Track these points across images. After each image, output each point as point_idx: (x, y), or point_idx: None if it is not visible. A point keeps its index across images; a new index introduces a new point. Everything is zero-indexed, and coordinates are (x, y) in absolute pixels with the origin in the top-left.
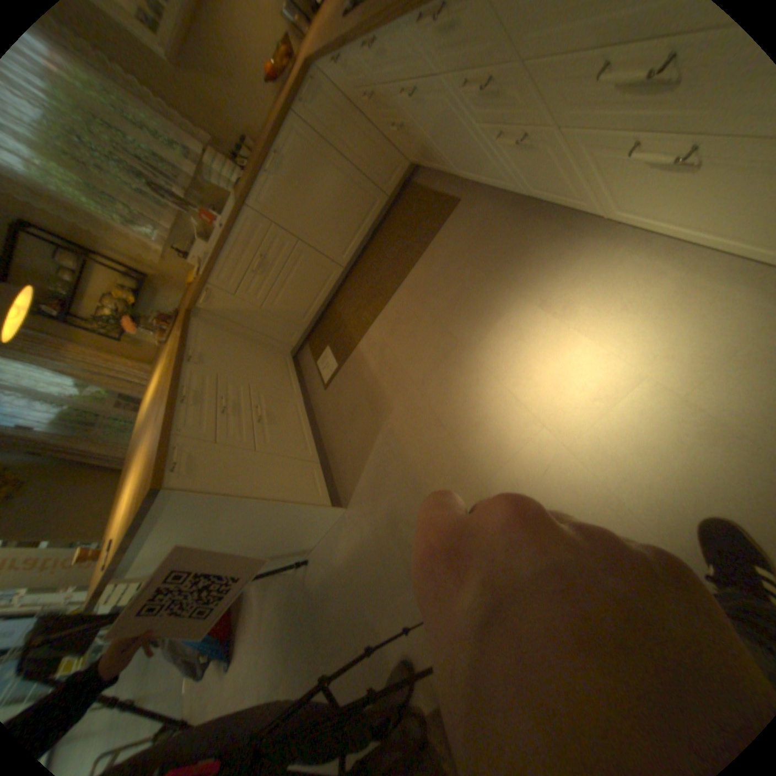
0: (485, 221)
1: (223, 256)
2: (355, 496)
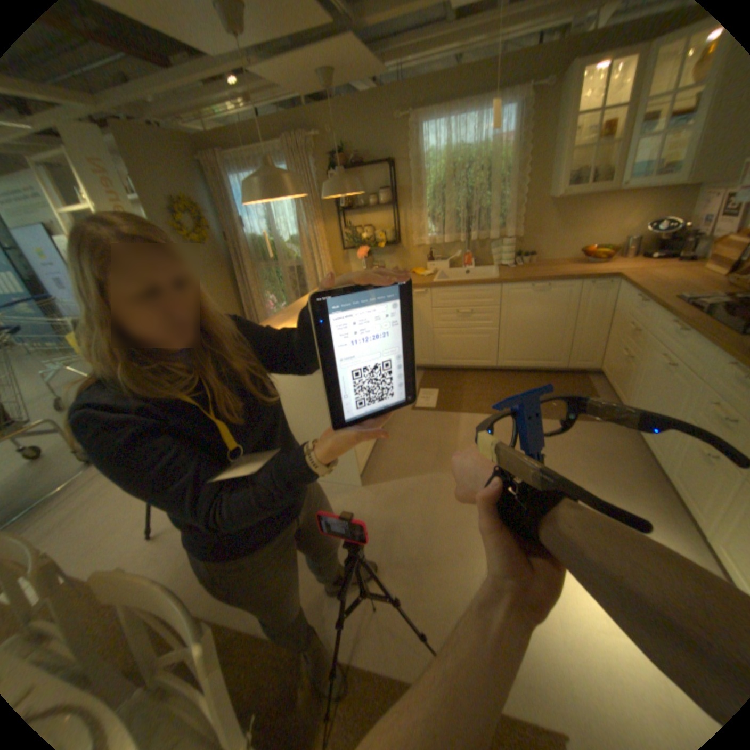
0: (617, 452)
1: (455, 288)
2: (373, 487)
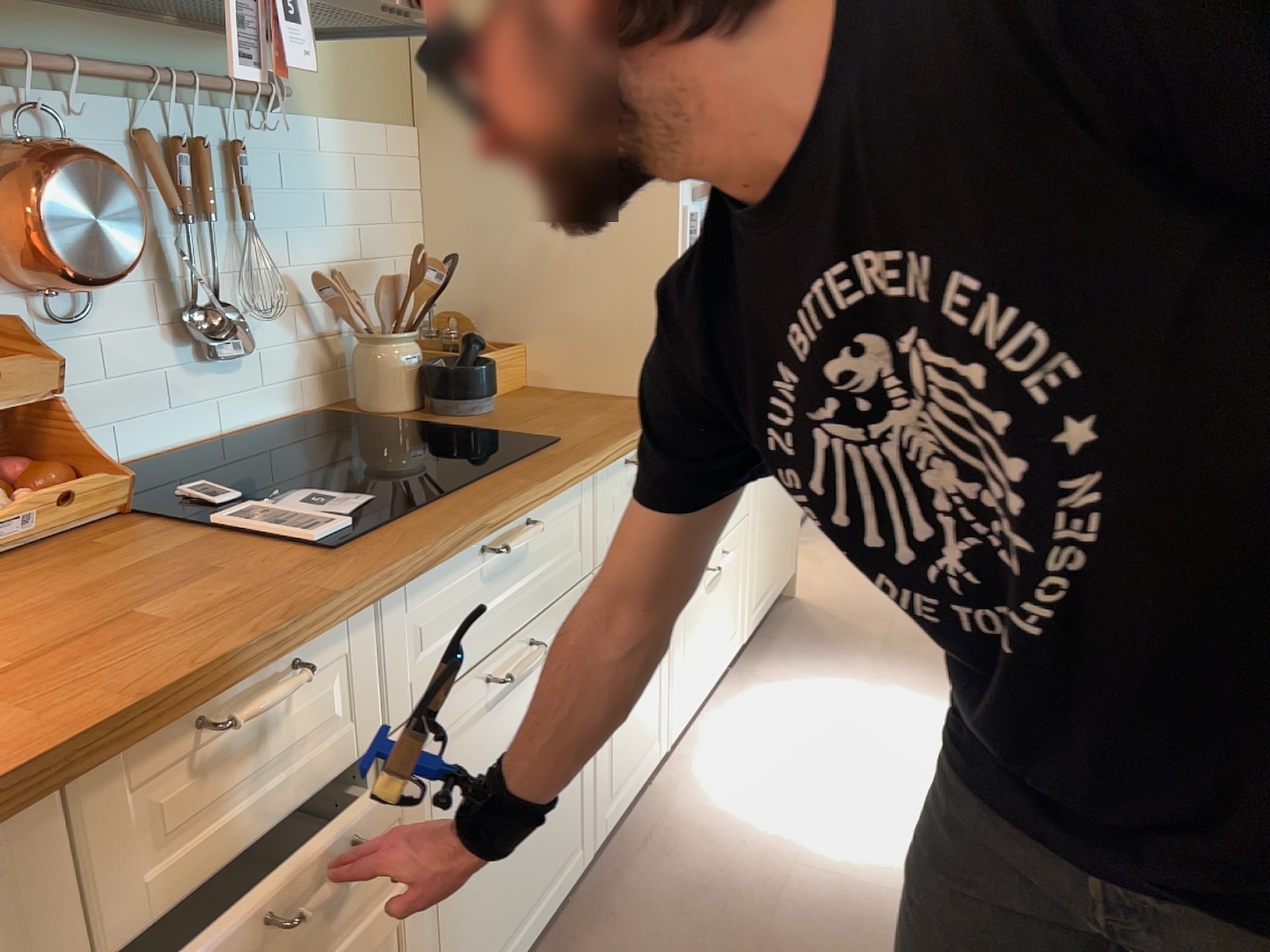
0: None
1: None
2: None
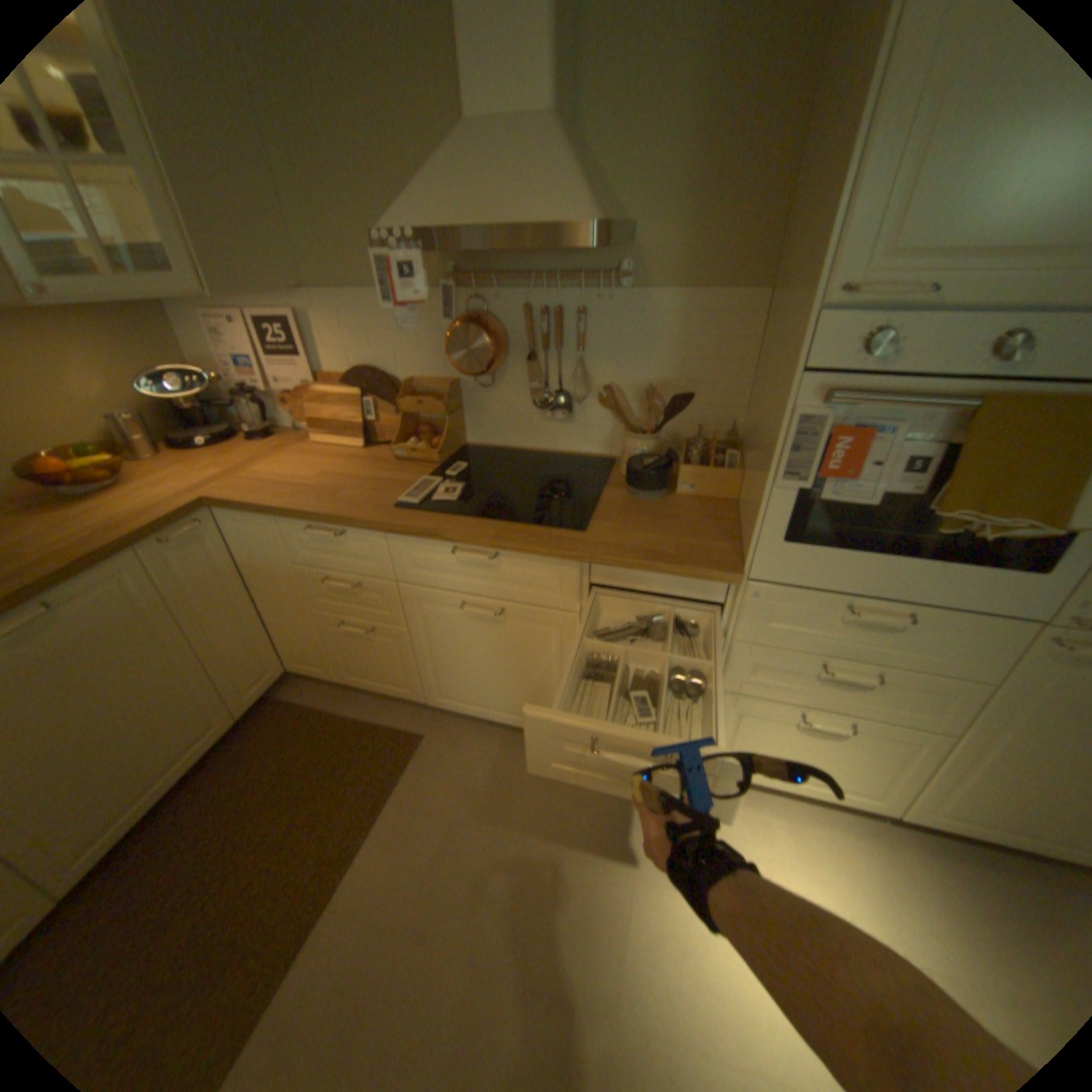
0: (493, 771)
1: None
2: None
